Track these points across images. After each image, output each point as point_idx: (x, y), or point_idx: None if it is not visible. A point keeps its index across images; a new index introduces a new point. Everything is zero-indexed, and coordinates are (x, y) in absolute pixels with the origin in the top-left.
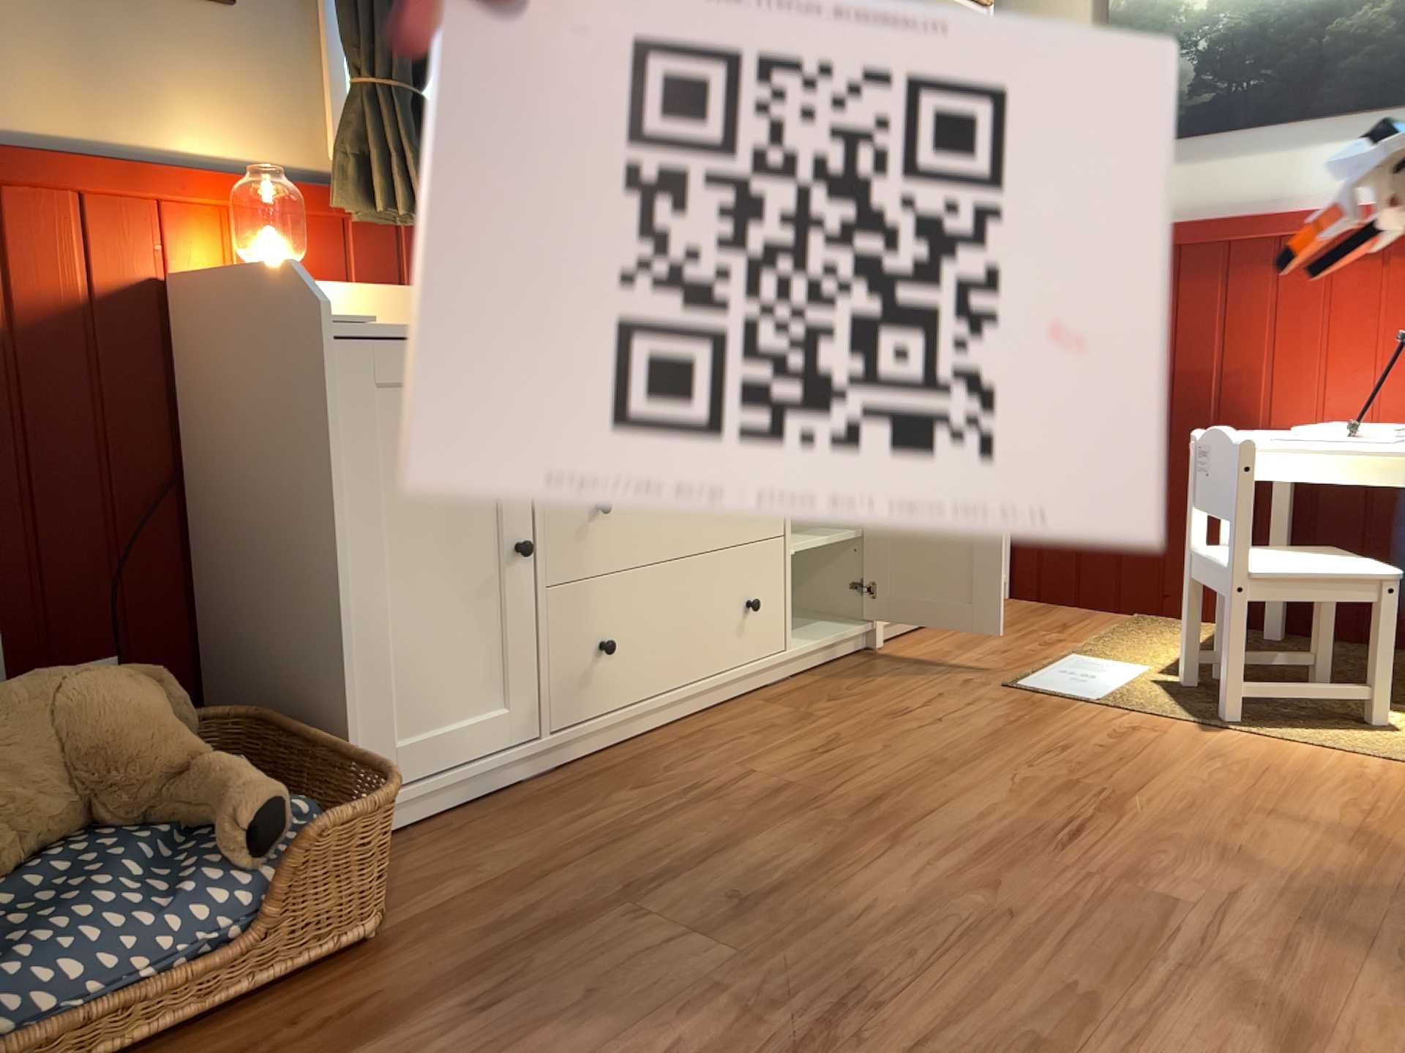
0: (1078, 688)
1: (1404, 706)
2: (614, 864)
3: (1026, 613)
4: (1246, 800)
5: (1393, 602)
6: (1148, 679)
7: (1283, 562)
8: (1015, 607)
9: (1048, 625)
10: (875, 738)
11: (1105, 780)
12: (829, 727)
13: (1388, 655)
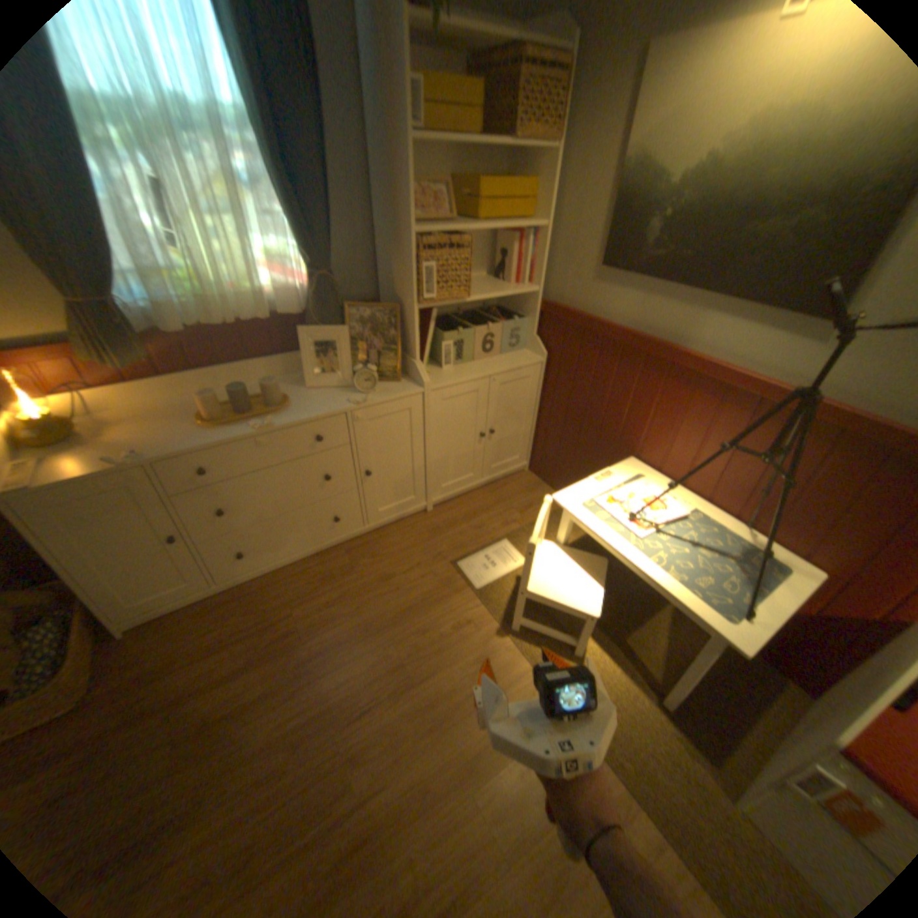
0: (477, 576)
1: (608, 640)
2: (189, 676)
3: (521, 489)
4: (456, 708)
5: (593, 624)
6: (516, 576)
7: (559, 579)
8: (522, 482)
9: (520, 505)
10: (359, 598)
11: (415, 668)
12: (350, 582)
13: (586, 639)
